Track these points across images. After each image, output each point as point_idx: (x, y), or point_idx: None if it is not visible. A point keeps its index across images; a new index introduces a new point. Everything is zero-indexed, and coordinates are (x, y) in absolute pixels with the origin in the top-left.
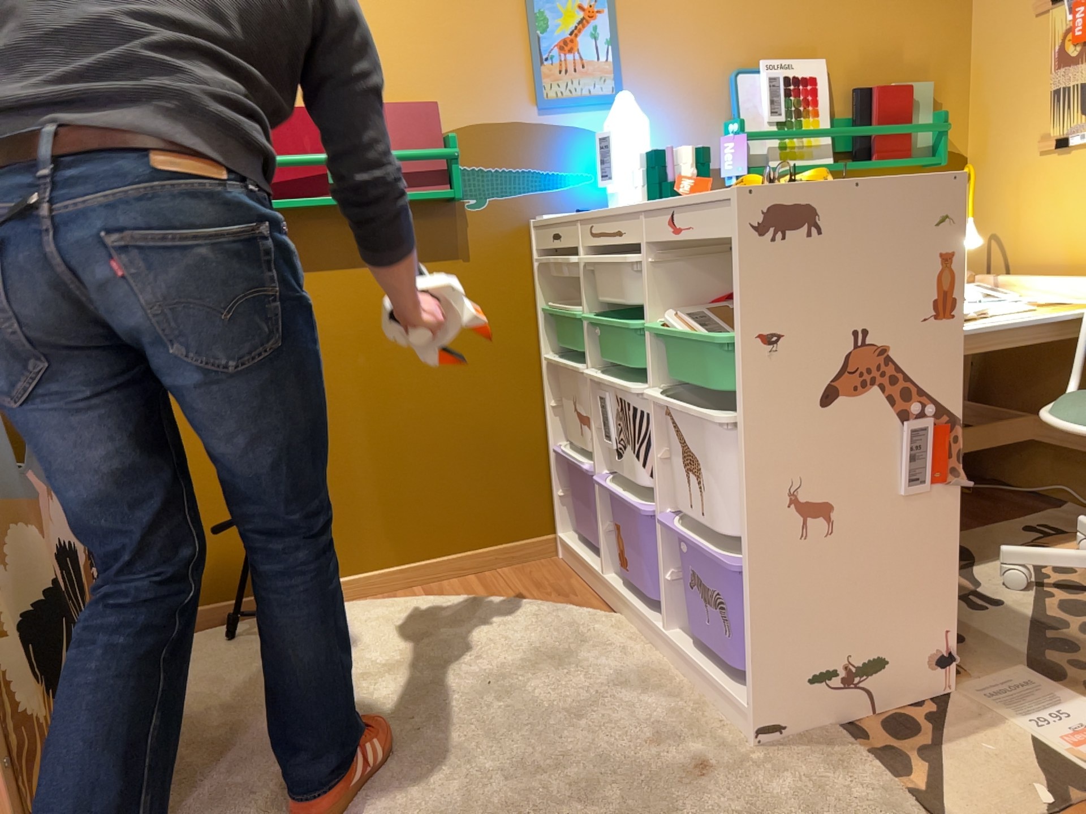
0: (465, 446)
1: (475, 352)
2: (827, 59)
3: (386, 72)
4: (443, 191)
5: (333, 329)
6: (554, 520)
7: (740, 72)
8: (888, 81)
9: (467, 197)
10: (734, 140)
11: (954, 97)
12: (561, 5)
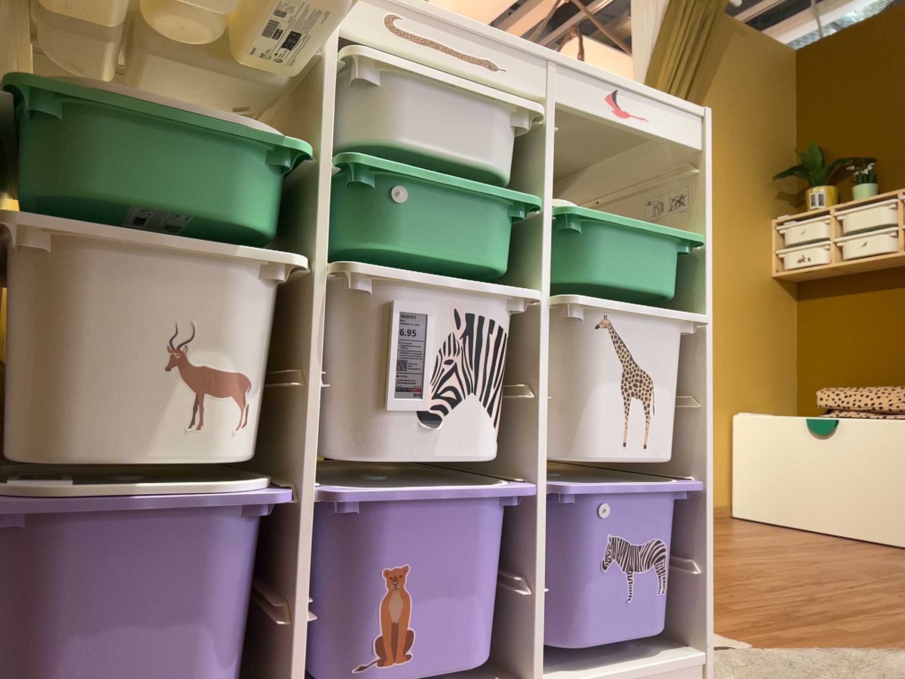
0: None
1: None
2: None
3: None
4: None
5: None
6: None
7: None
8: None
9: None
10: None
11: None
12: None
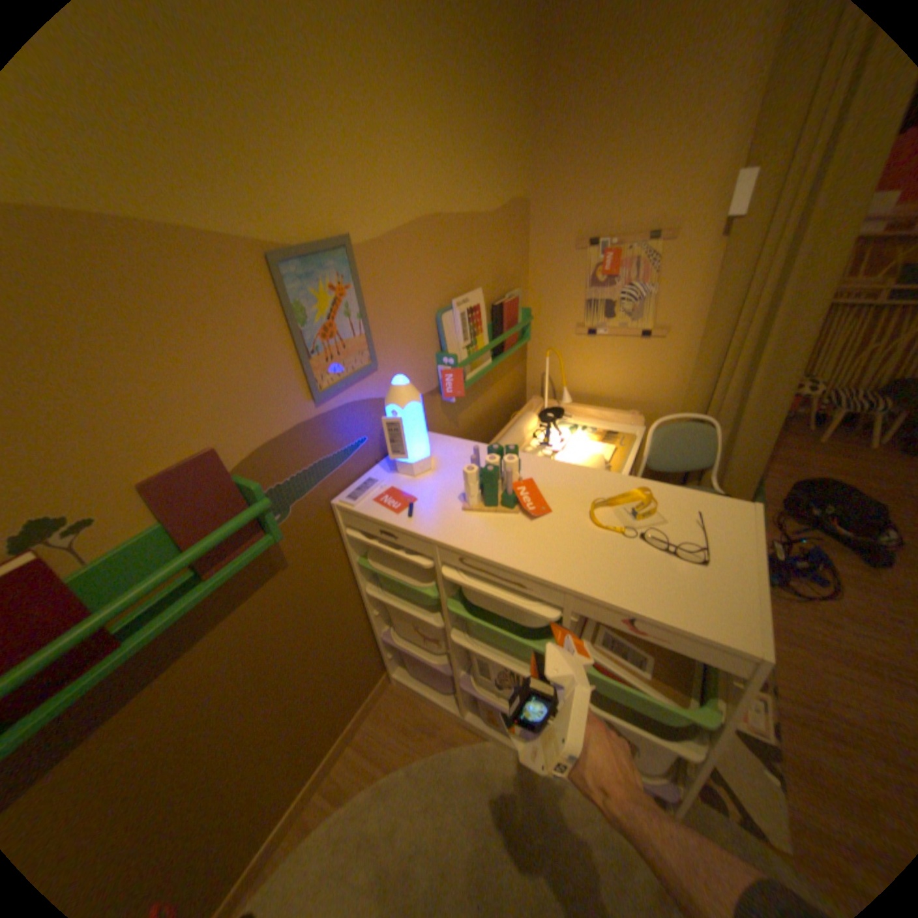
0: (322, 687)
1: (312, 625)
2: (479, 285)
3: (127, 441)
4: (261, 543)
5: (173, 730)
6: (384, 666)
7: (442, 312)
8: (502, 291)
9: (273, 519)
10: (453, 372)
11: (524, 291)
12: (314, 289)
